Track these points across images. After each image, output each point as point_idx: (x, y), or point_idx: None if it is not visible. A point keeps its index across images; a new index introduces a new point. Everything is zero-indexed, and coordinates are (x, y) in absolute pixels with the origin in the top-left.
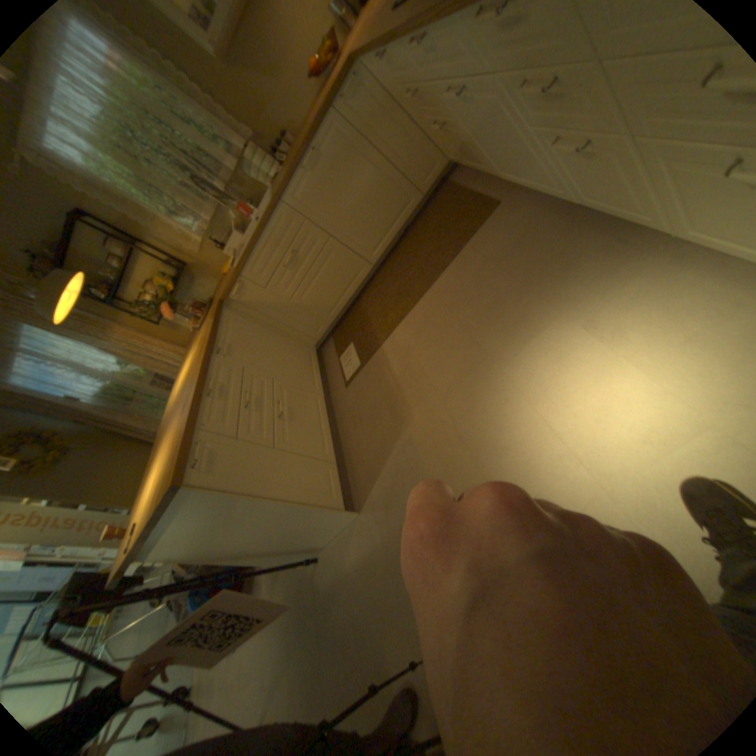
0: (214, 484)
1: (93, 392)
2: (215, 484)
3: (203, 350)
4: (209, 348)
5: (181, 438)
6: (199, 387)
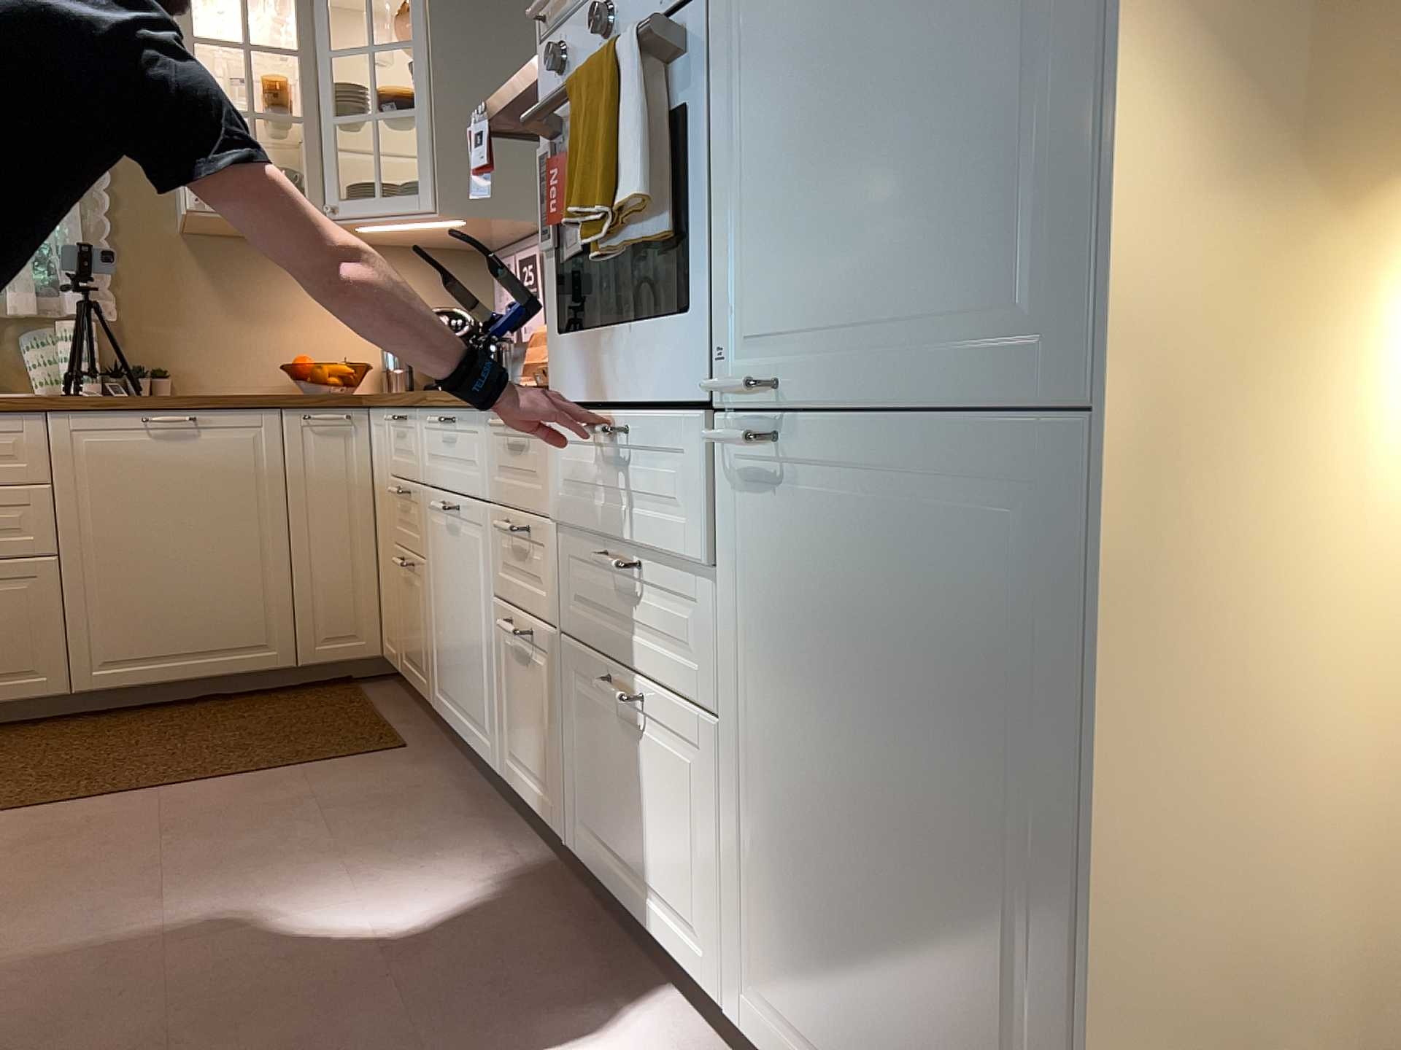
0: None
1: None
2: None
3: None
4: None
5: None
6: None
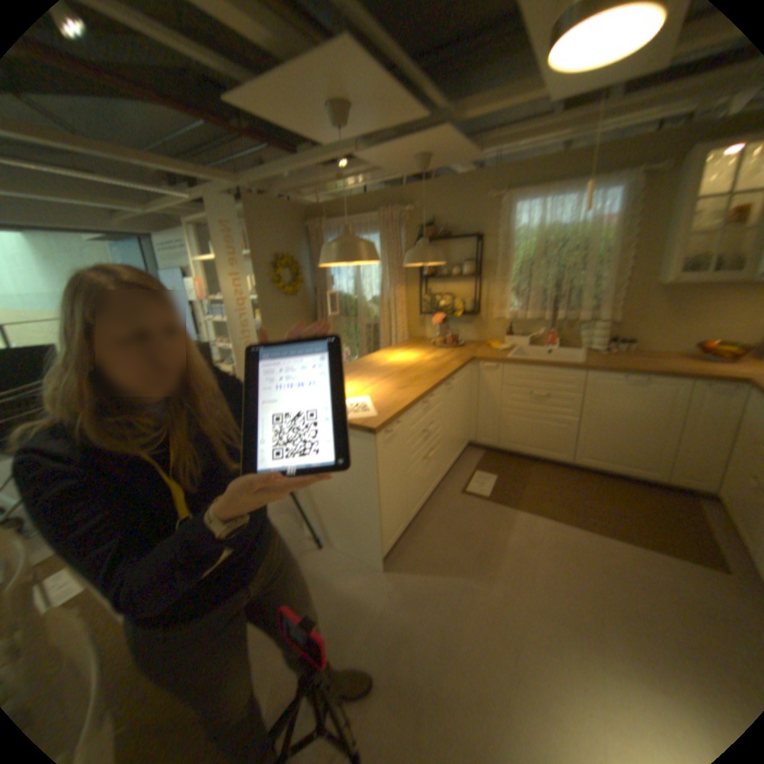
0: (379, 452)
1: (342, 289)
2: (379, 453)
3: (441, 372)
4: (447, 376)
5: (395, 407)
6: (425, 392)
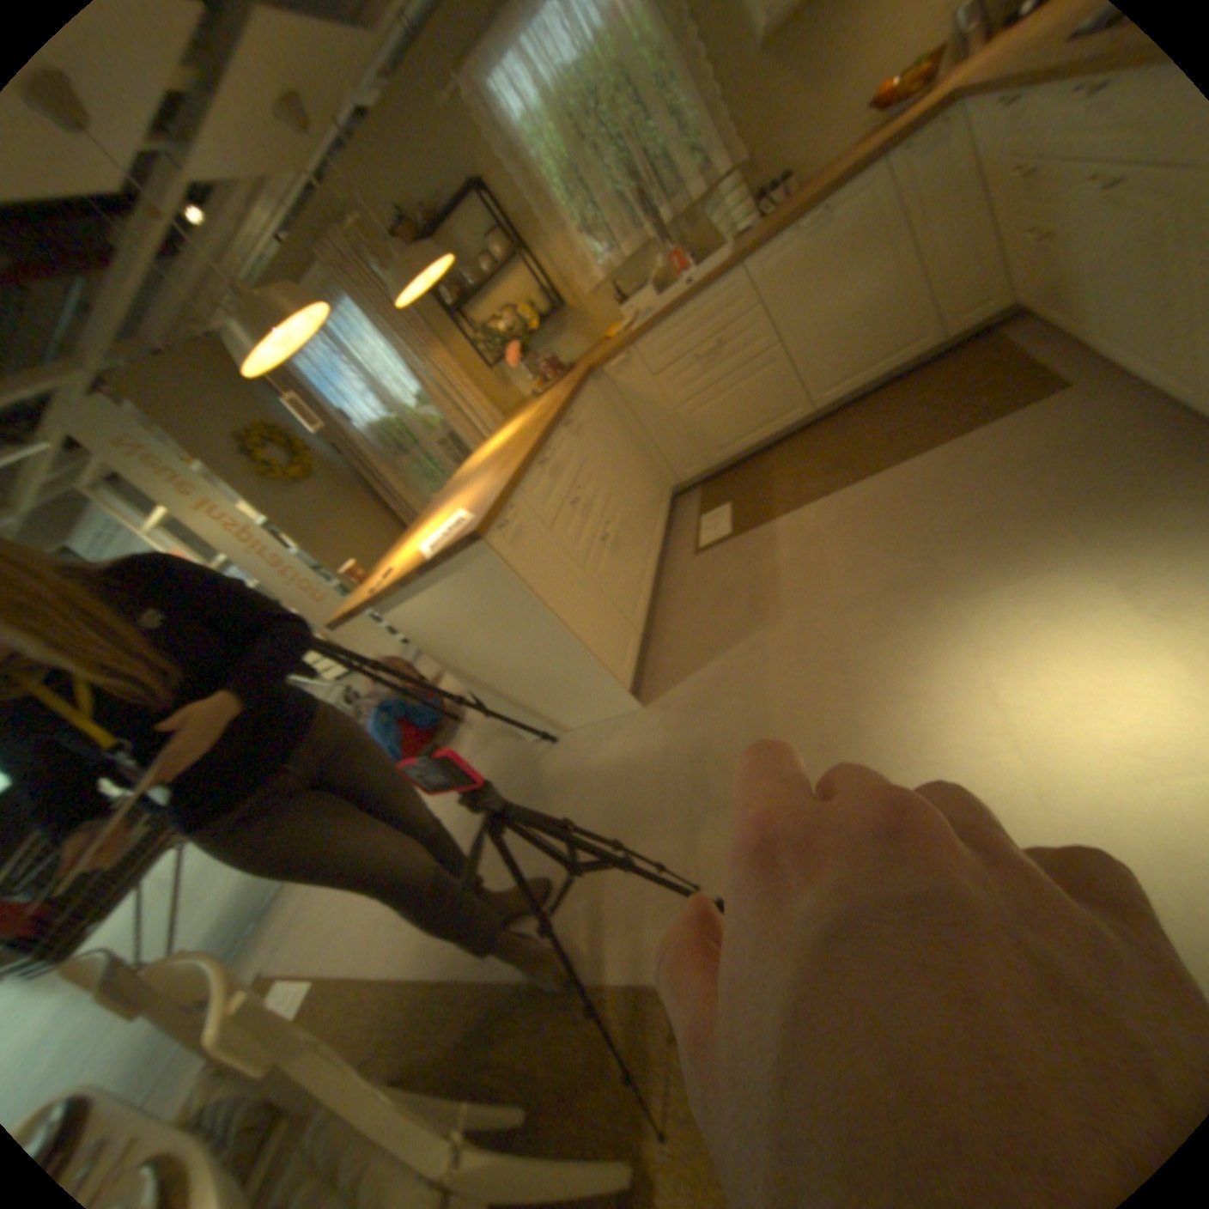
0: (513, 560)
1: (371, 419)
2: (514, 561)
3: (551, 413)
4: (561, 412)
5: (498, 491)
6: (535, 448)
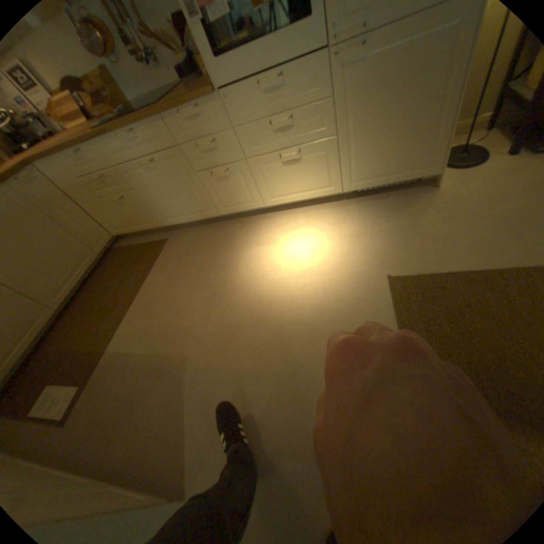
0: None
1: None
2: None
3: None
4: None
5: None
6: None
